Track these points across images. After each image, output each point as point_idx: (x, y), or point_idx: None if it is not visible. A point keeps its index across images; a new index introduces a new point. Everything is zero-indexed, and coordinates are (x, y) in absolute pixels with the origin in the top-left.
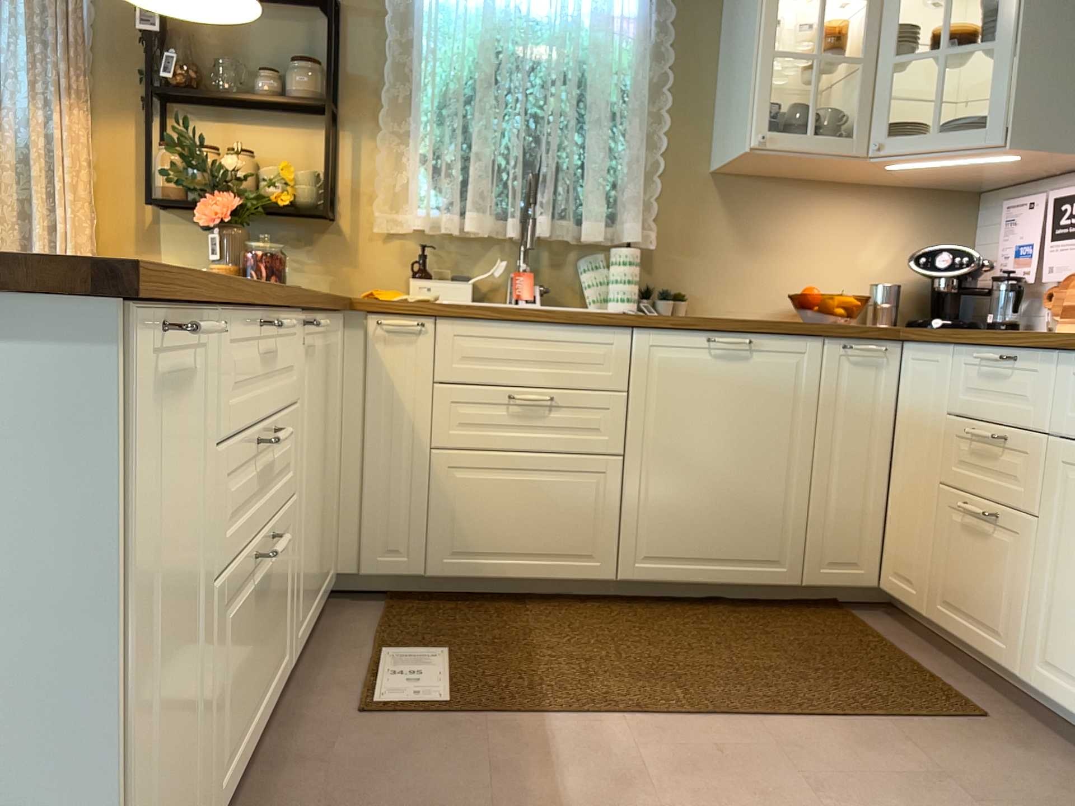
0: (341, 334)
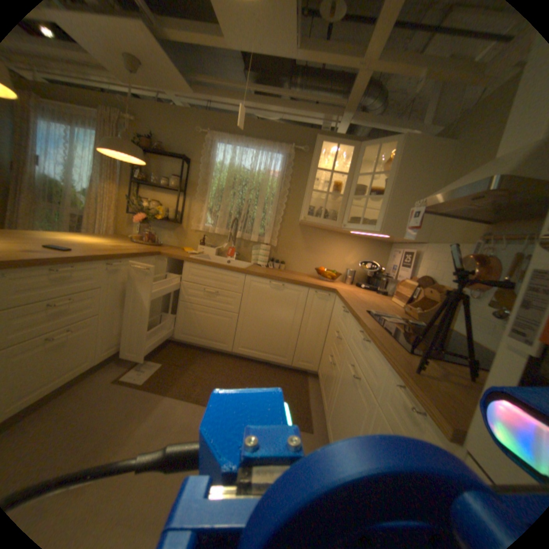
0: (157, 263)
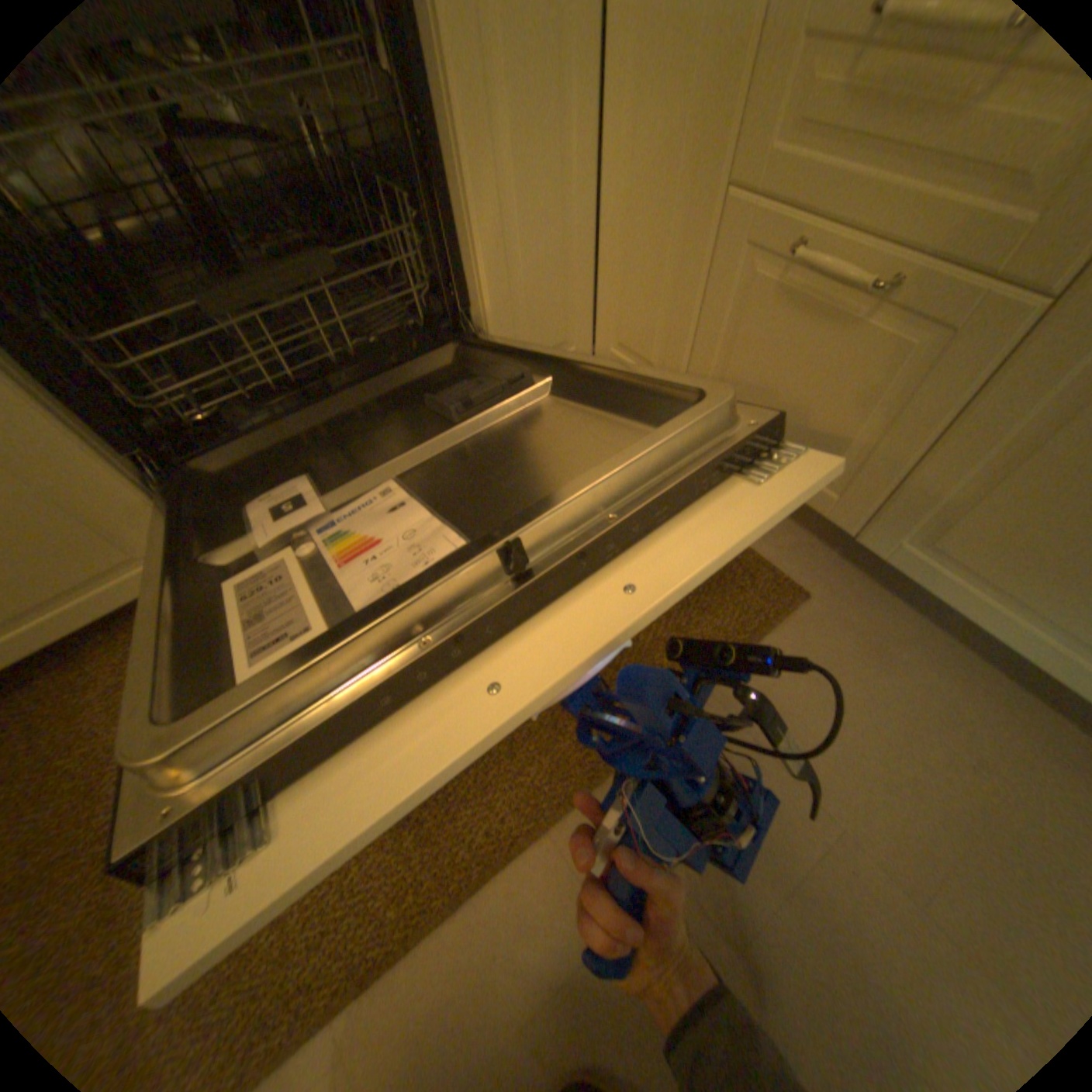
0: None
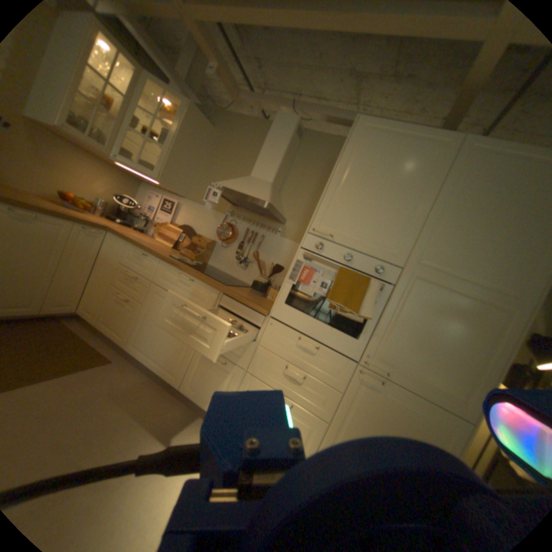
0: None
